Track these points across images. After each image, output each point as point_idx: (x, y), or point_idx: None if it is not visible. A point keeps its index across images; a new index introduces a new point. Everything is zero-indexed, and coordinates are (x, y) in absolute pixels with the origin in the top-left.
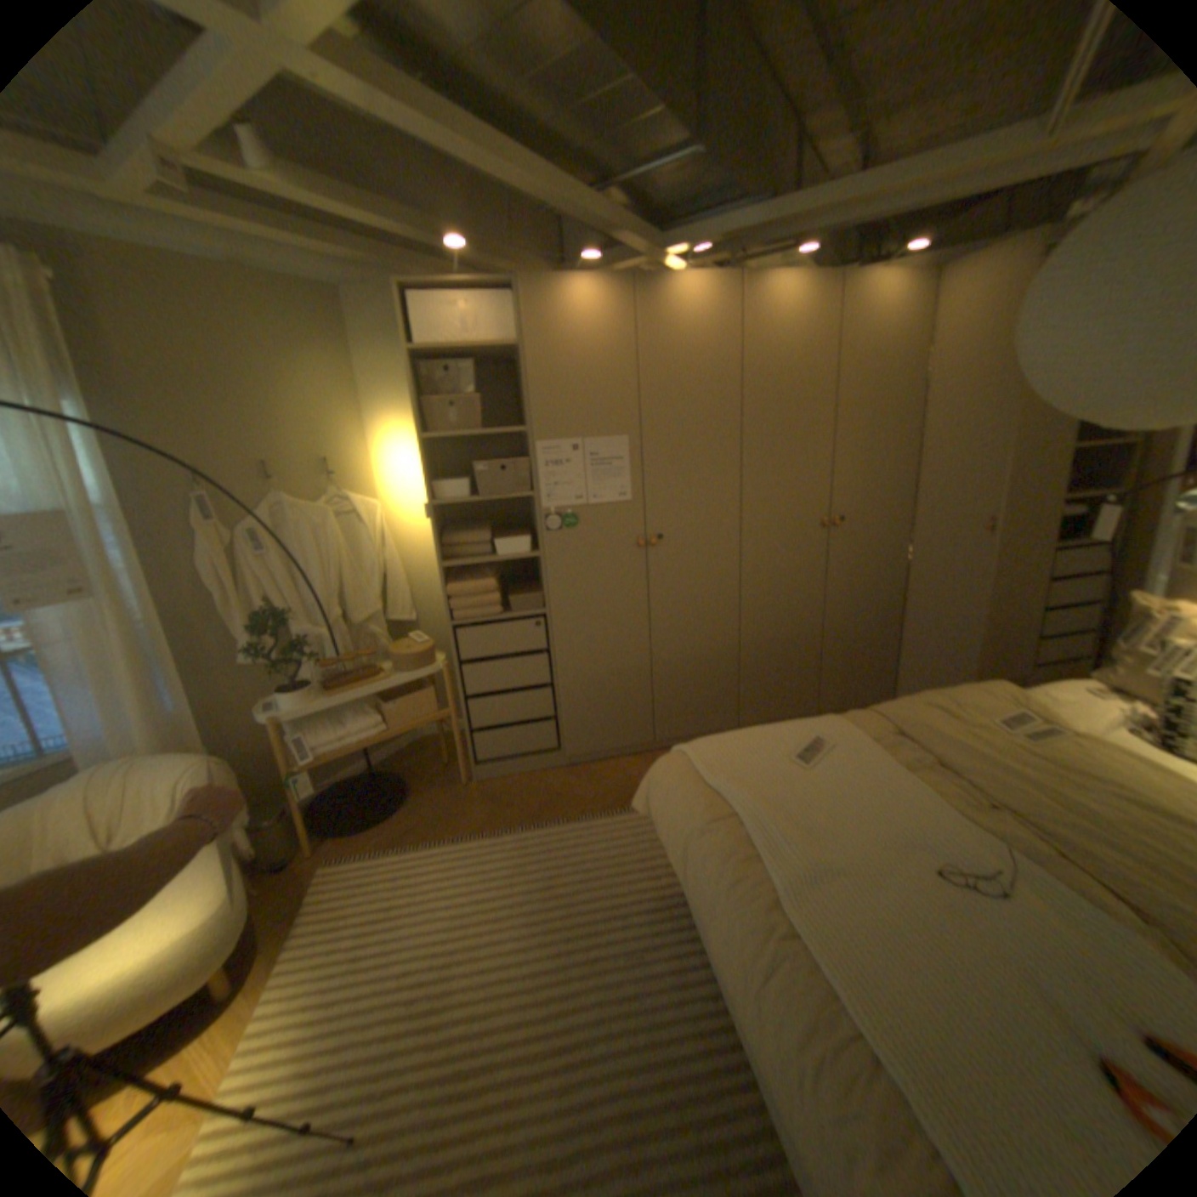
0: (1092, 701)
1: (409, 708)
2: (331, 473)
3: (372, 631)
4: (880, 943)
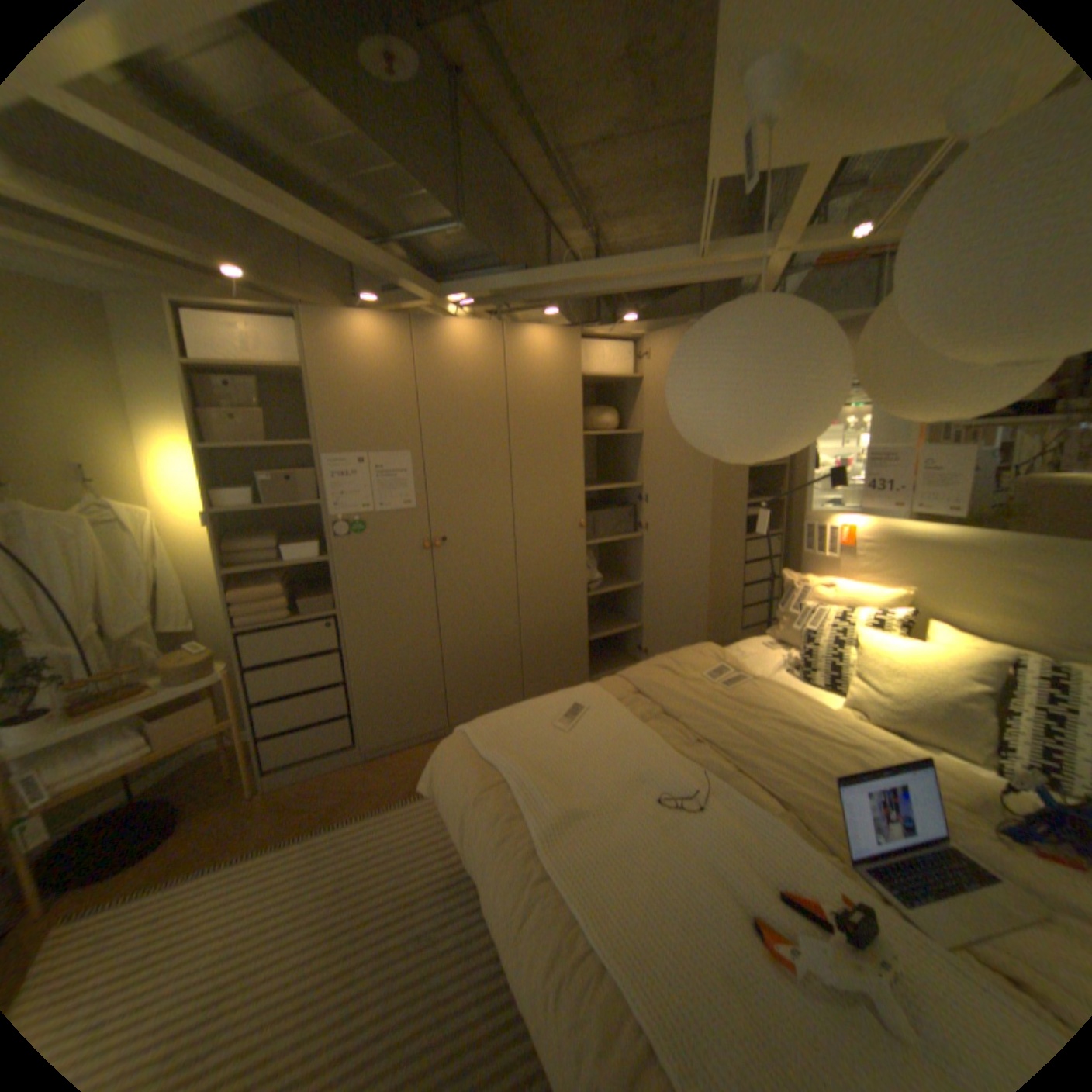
0: (765, 652)
1: (179, 726)
2: (87, 481)
3: (136, 647)
4: (610, 868)
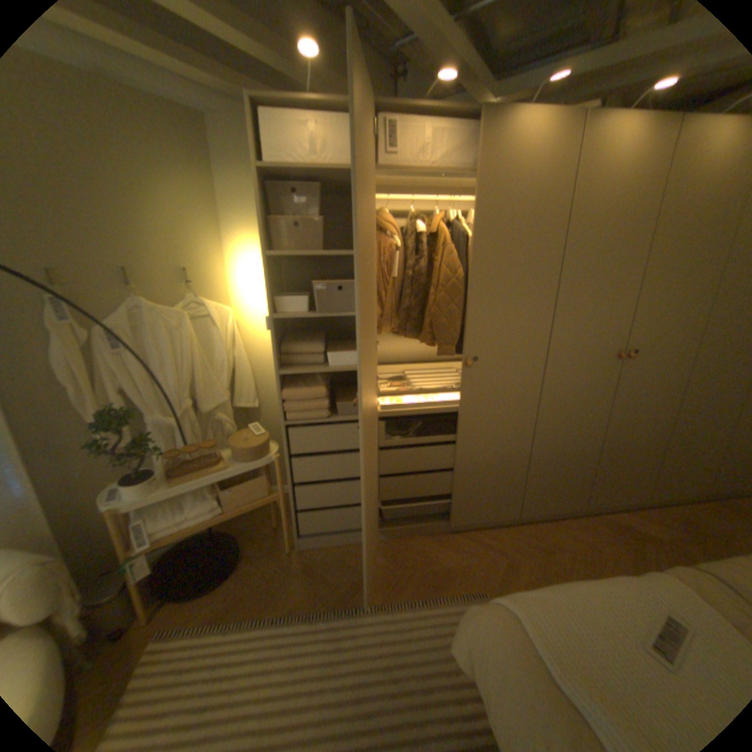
0: None
1: (241, 495)
2: (188, 281)
3: (217, 418)
4: None
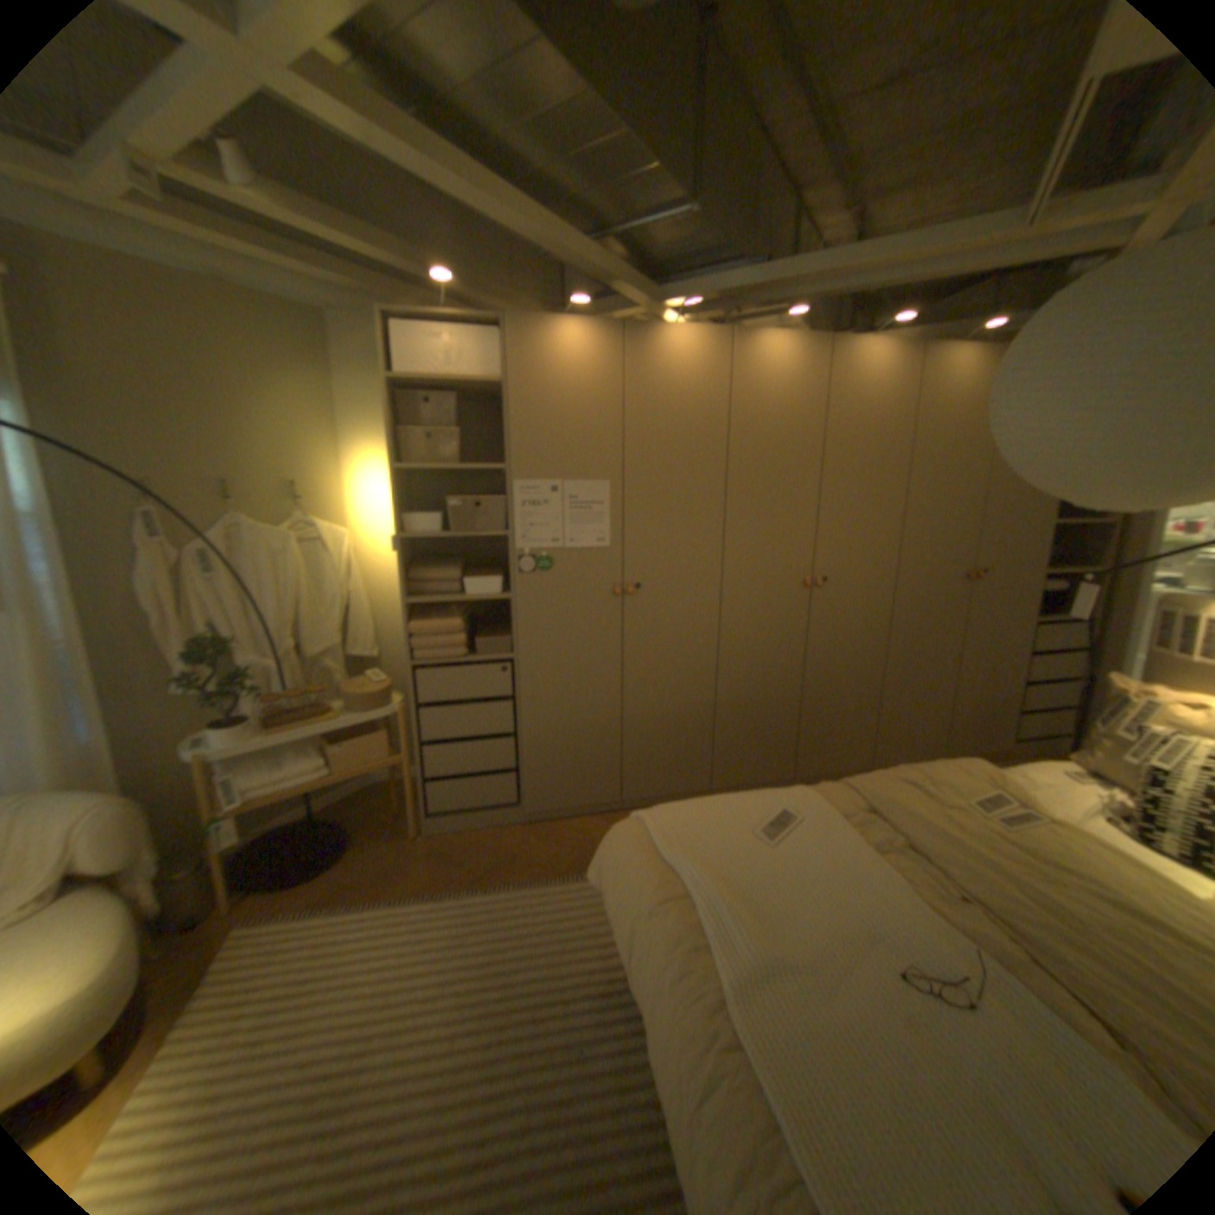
0: (1070, 785)
1: (357, 752)
2: (299, 497)
3: (328, 665)
4: (832, 1059)
